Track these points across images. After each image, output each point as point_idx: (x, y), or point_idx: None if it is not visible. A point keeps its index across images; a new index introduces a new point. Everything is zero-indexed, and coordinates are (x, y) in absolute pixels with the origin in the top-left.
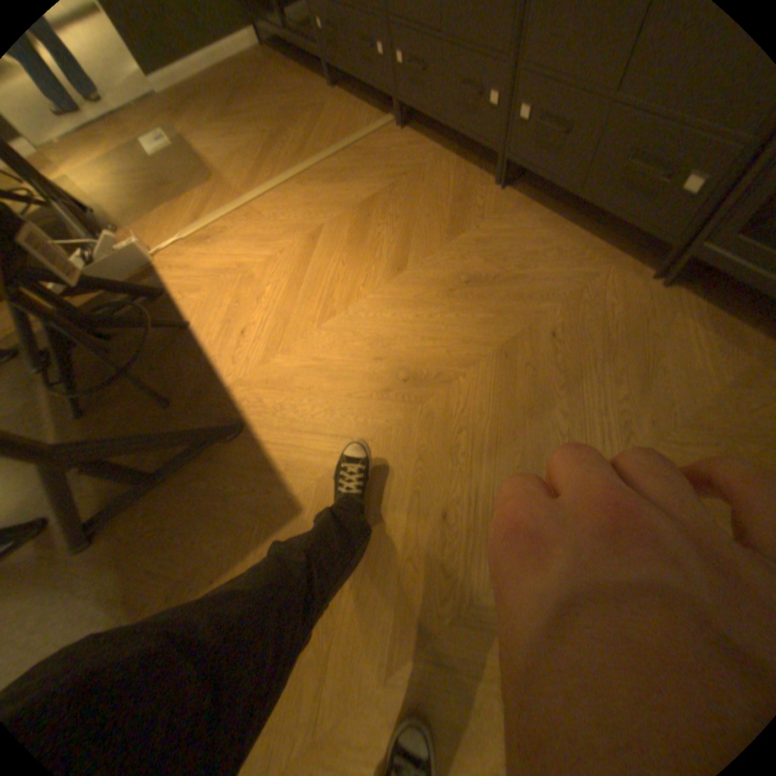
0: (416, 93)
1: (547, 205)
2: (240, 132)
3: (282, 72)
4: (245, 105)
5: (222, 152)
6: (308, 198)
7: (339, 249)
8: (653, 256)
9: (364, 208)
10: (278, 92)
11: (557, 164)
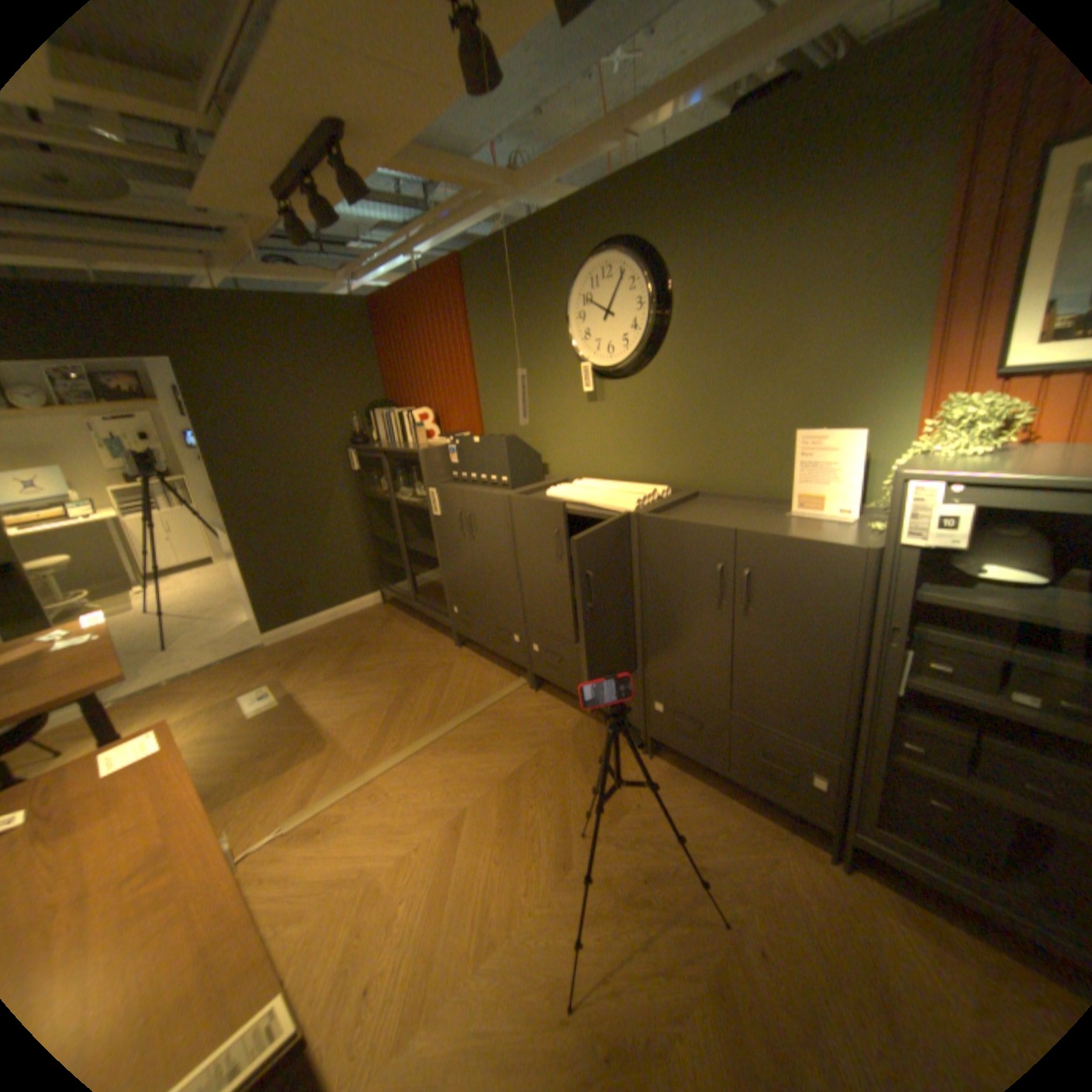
0: (553, 673)
1: (699, 777)
2: (363, 693)
3: (408, 631)
4: (370, 663)
5: (341, 715)
6: (446, 773)
7: (490, 840)
8: (821, 835)
9: (512, 784)
10: (405, 651)
11: (700, 749)
